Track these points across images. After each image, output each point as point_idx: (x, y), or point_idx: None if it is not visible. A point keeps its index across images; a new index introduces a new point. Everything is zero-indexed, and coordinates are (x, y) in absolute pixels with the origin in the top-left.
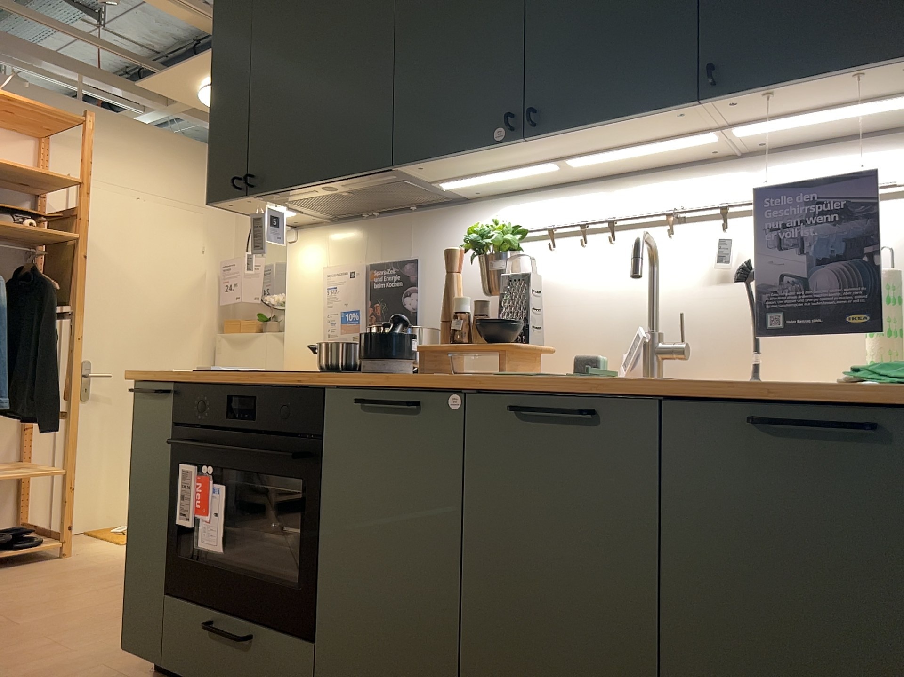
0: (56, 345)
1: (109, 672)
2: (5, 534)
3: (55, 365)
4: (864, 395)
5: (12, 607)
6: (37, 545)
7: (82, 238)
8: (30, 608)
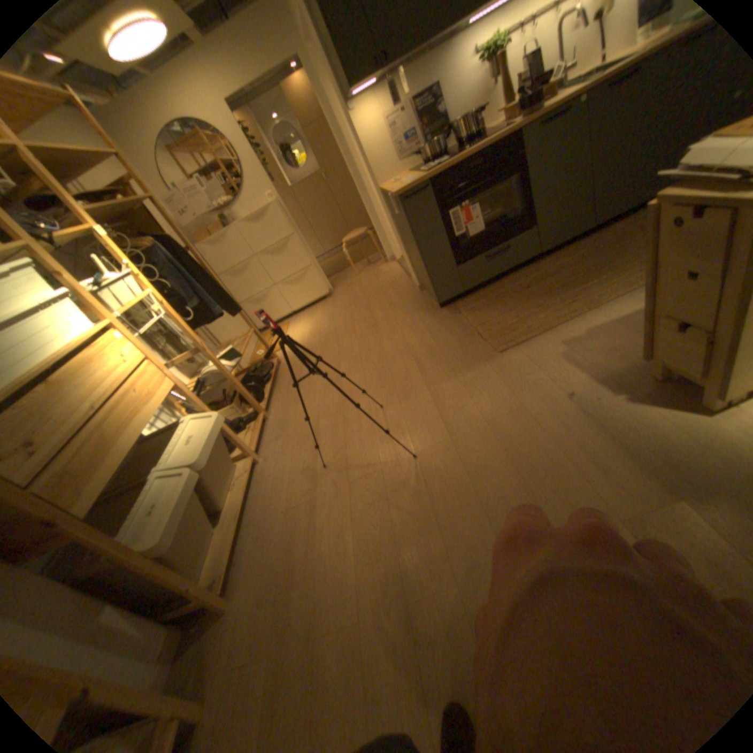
0: (200, 268)
1: (430, 318)
2: (261, 367)
3: (210, 278)
4: None
5: (334, 360)
6: (272, 363)
7: (149, 194)
8: (340, 354)
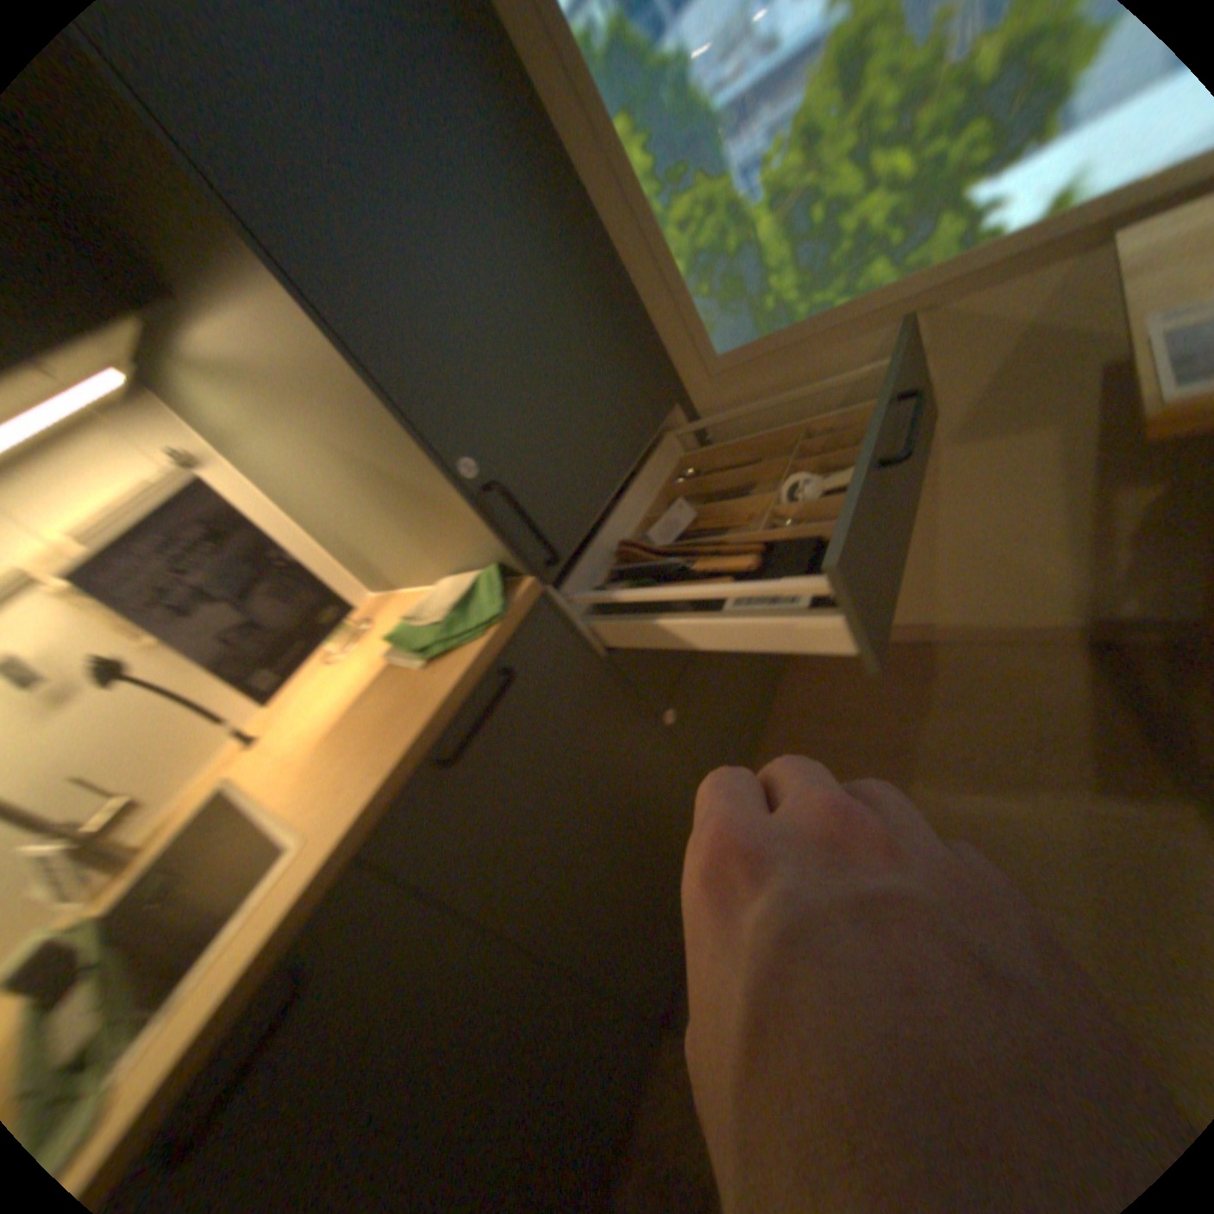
0: None
1: None
2: None
3: None
4: (479, 657)
5: None
6: None
7: None
8: None
